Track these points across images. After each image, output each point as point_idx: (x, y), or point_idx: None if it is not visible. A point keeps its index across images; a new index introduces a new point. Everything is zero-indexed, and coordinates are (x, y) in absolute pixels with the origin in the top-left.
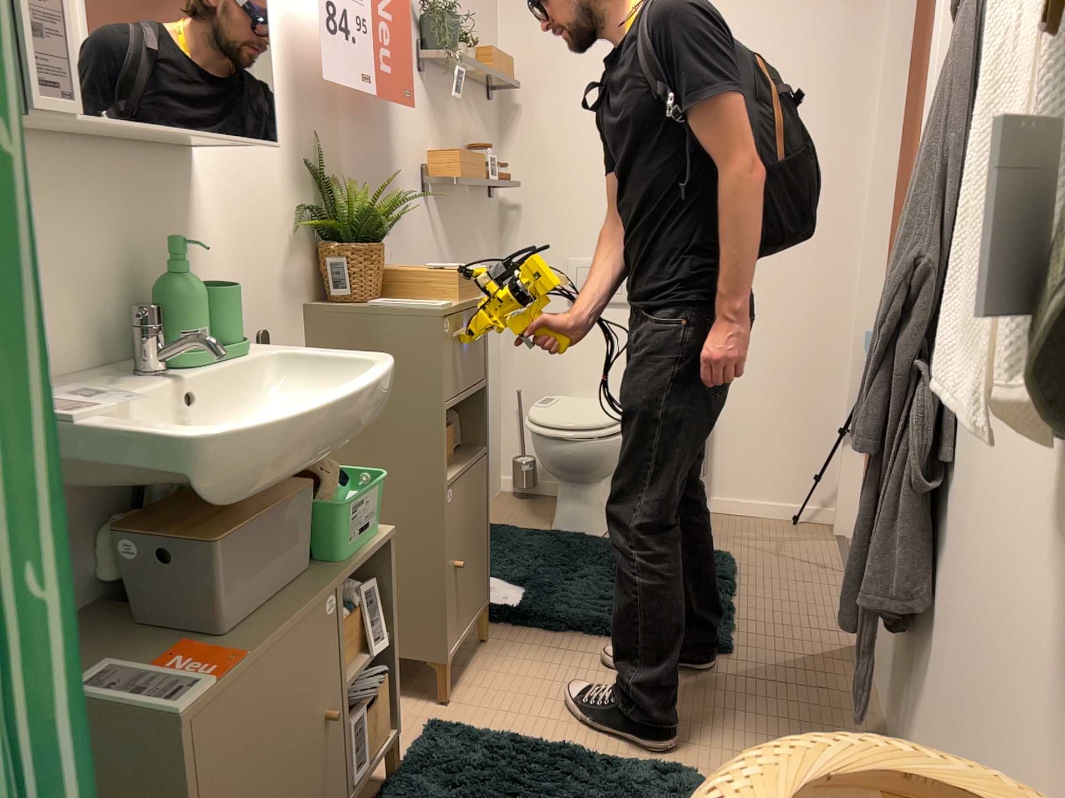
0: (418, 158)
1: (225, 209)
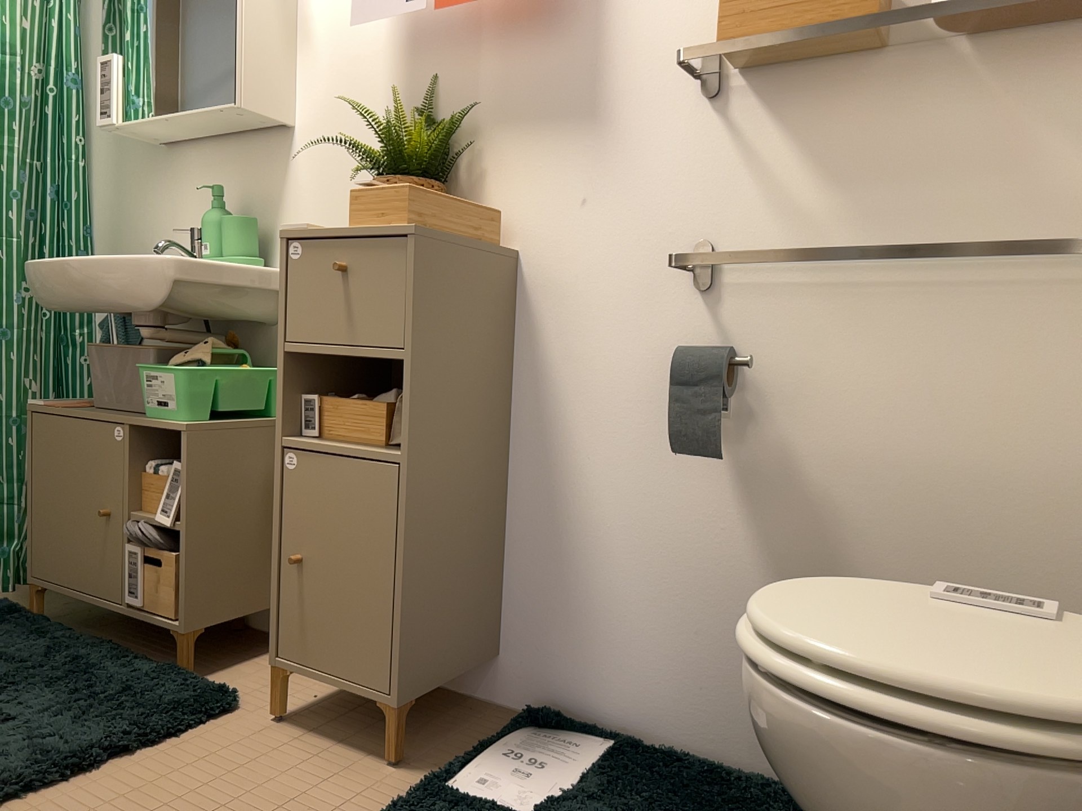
0: (688, 43)
1: (317, 170)
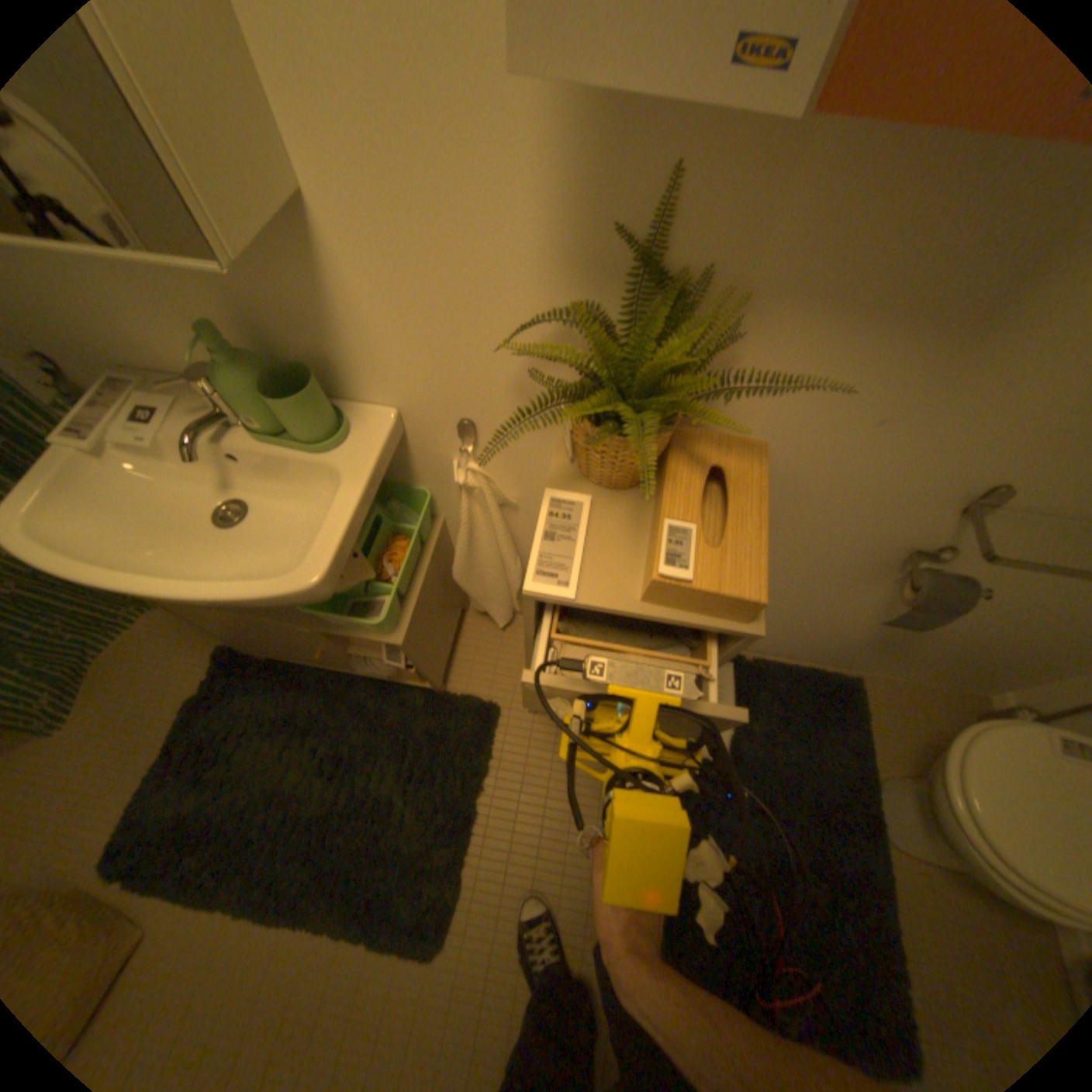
0: None
1: (376, 276)
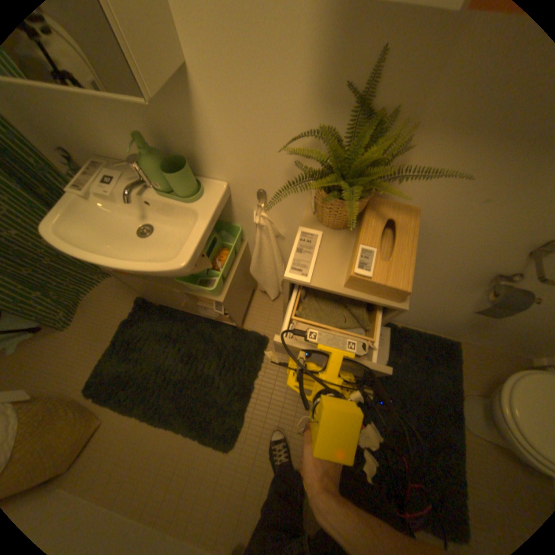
0: None
1: (220, 110)
